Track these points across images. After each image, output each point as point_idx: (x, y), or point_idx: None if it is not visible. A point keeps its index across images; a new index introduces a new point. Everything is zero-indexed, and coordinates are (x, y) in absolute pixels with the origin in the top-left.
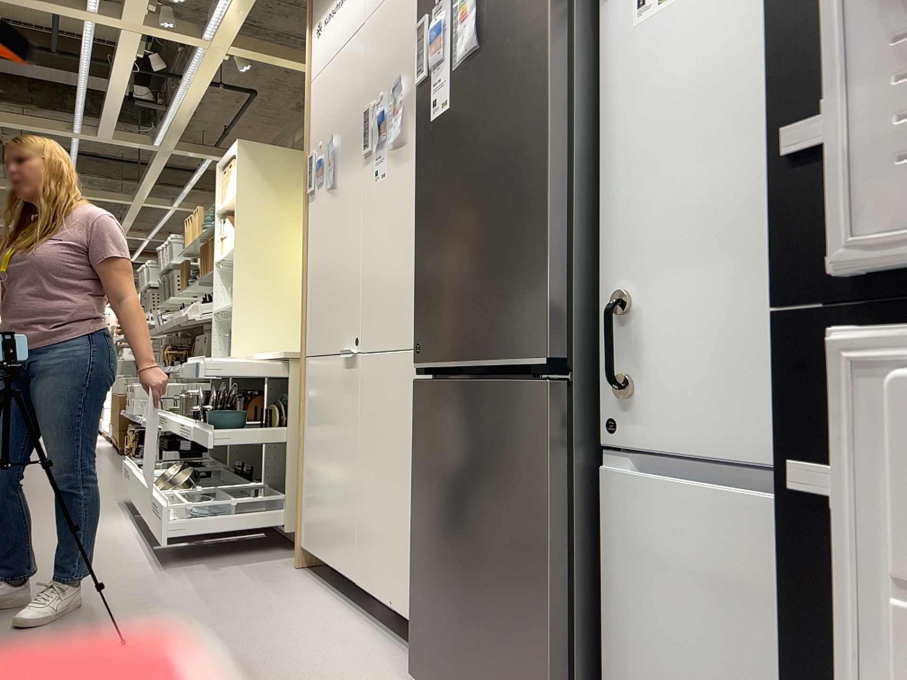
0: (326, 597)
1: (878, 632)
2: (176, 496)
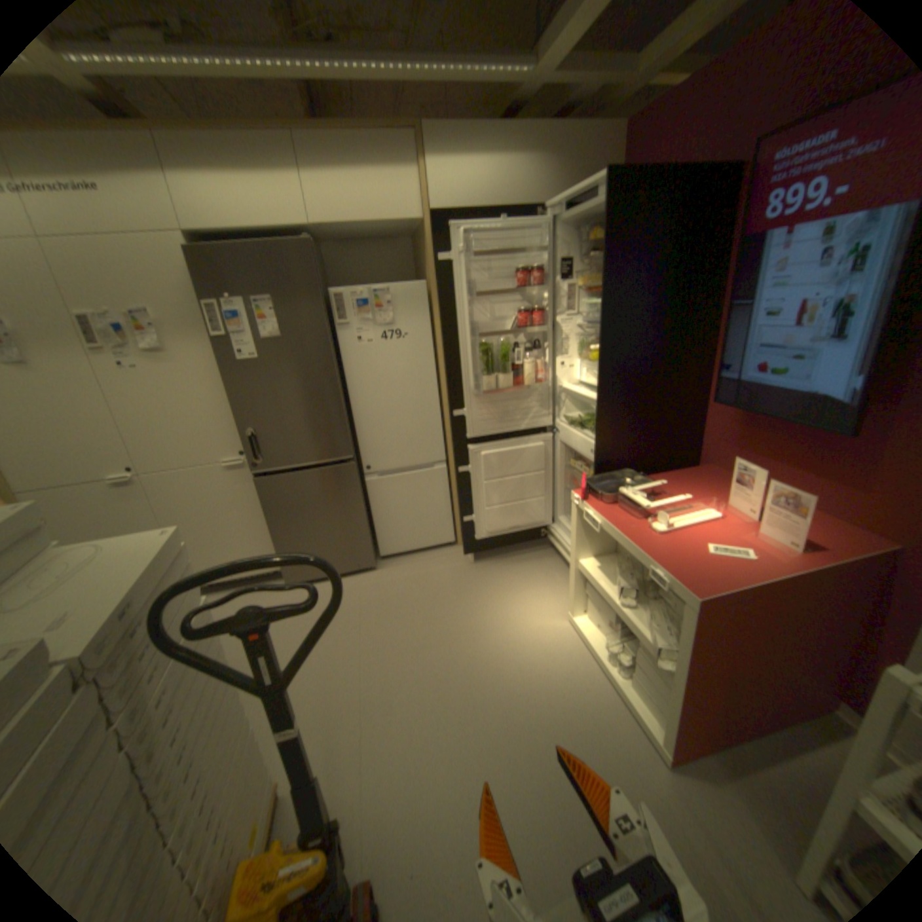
0: None
1: (473, 486)
2: None
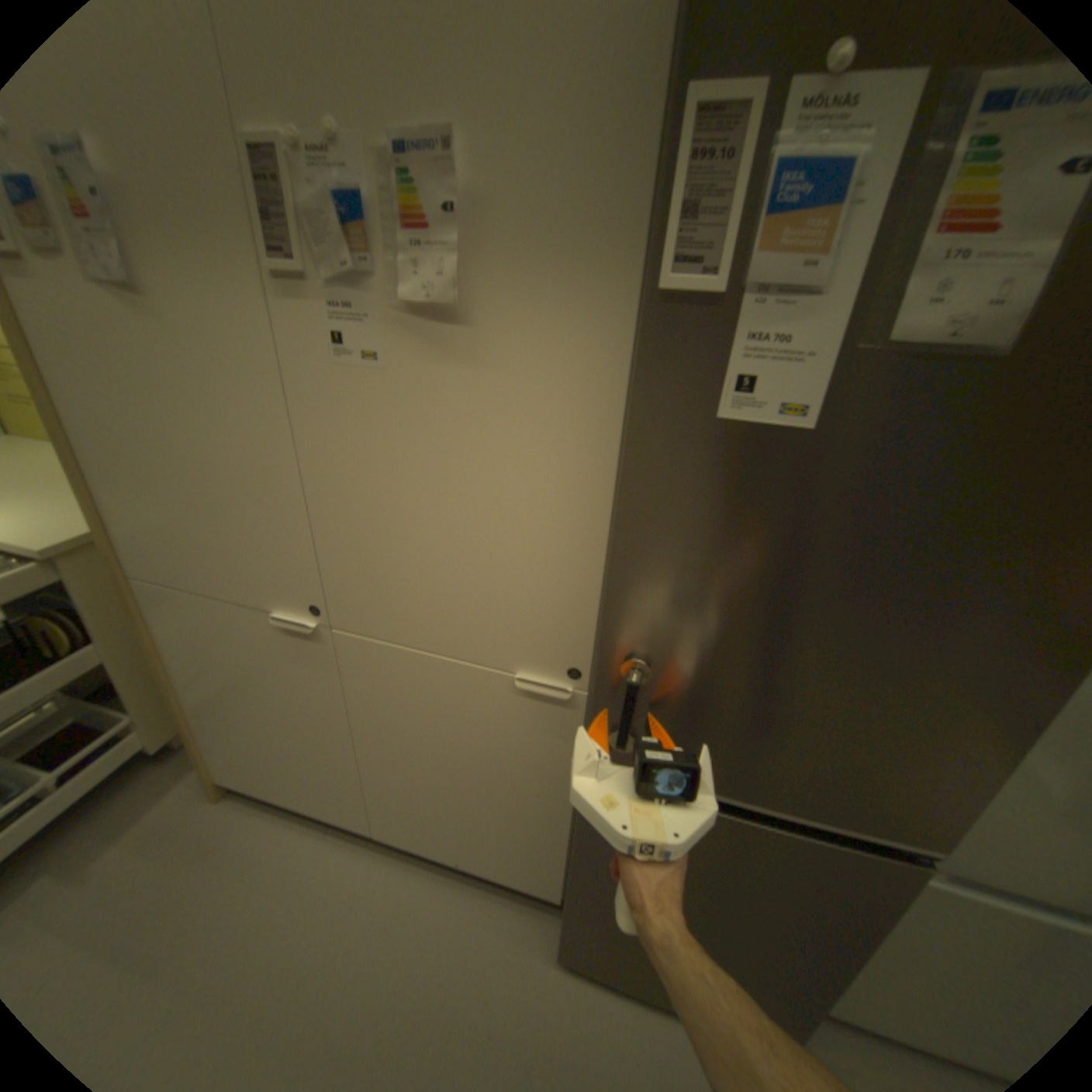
0: (311, 844)
1: None
2: None
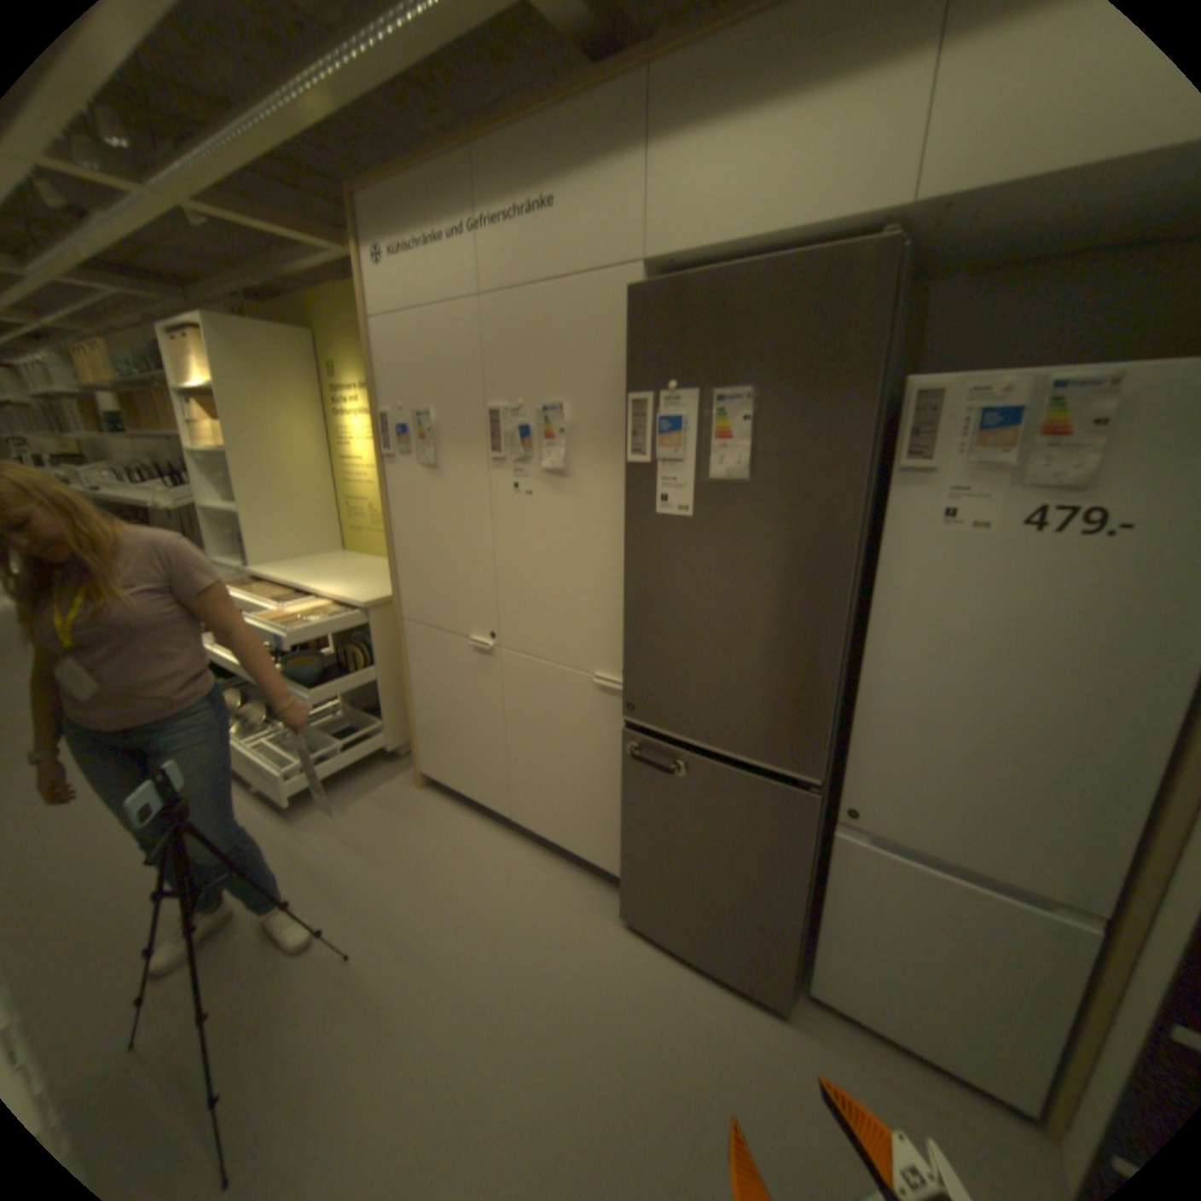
0: (473, 823)
1: None
2: (268, 745)
